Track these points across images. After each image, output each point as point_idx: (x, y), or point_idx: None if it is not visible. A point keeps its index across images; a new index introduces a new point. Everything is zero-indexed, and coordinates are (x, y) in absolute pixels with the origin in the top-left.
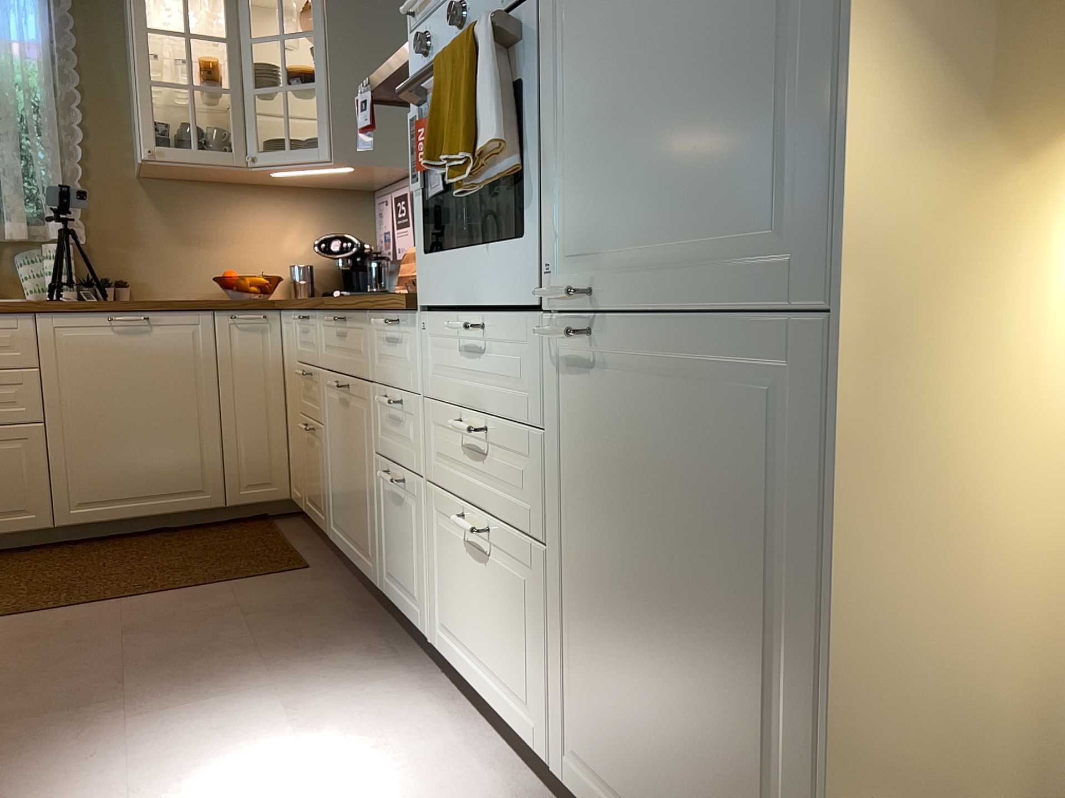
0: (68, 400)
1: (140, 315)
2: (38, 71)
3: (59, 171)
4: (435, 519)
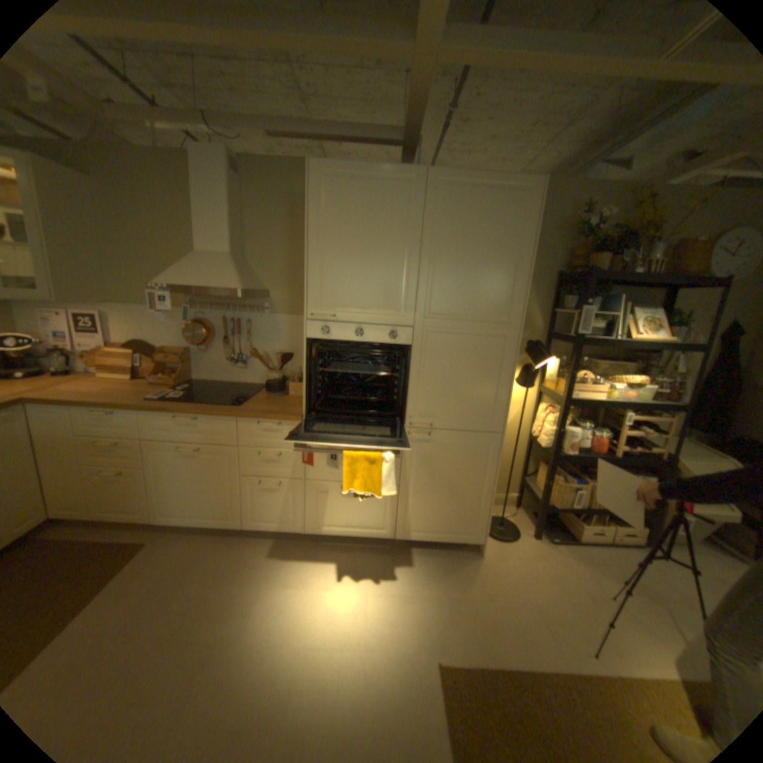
0: None
1: None
2: None
3: None
4: (312, 491)
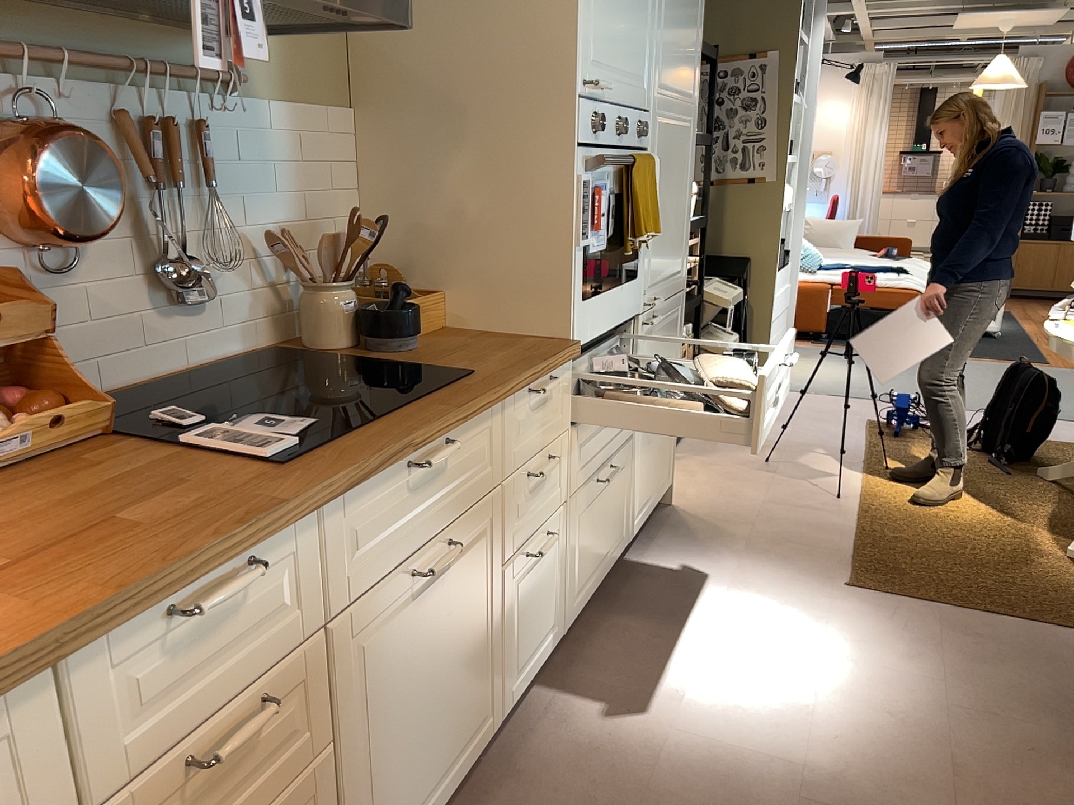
0: None
1: None
2: None
3: None
4: (574, 517)
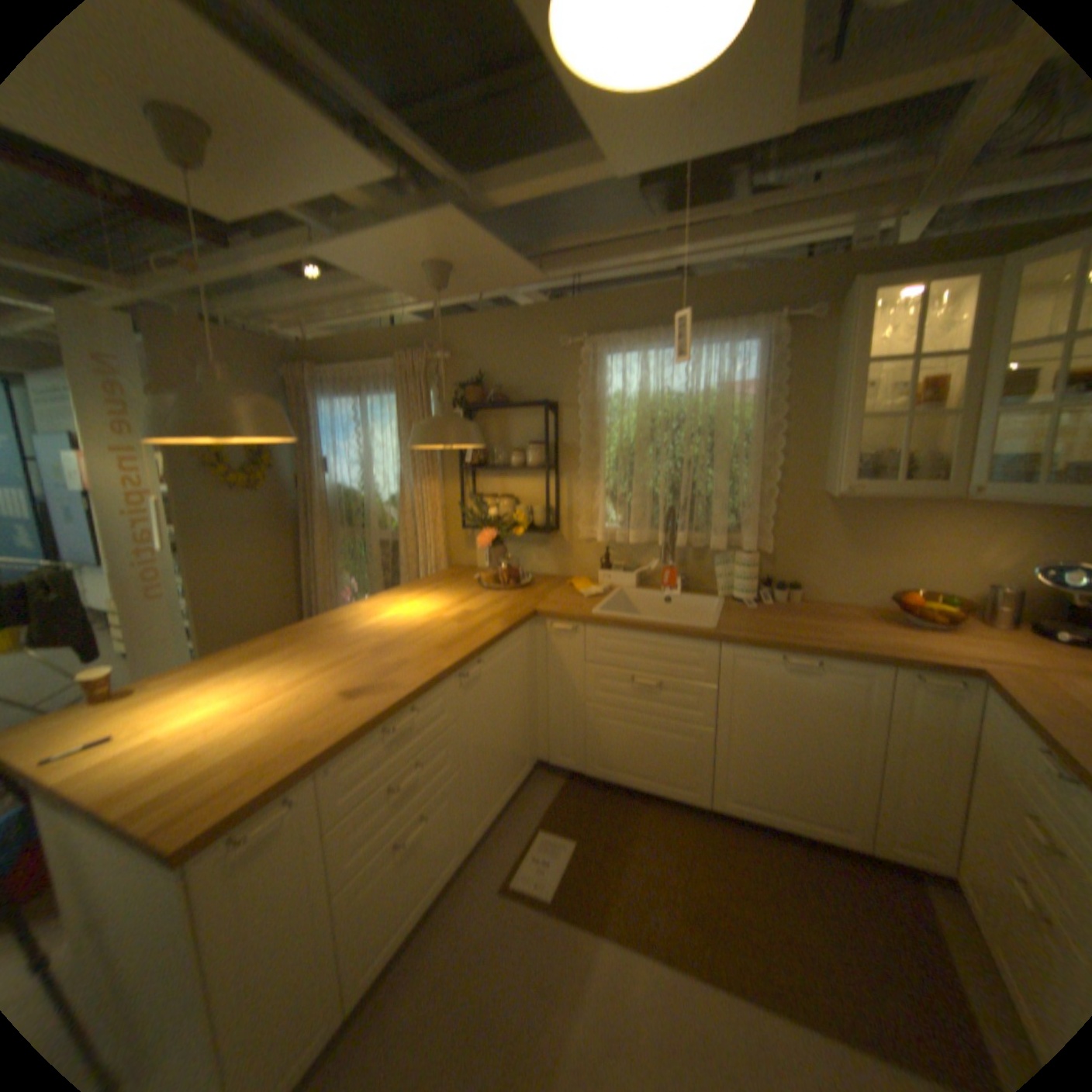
0: (737, 717)
1: (815, 660)
2: (753, 407)
3: (758, 493)
4: None
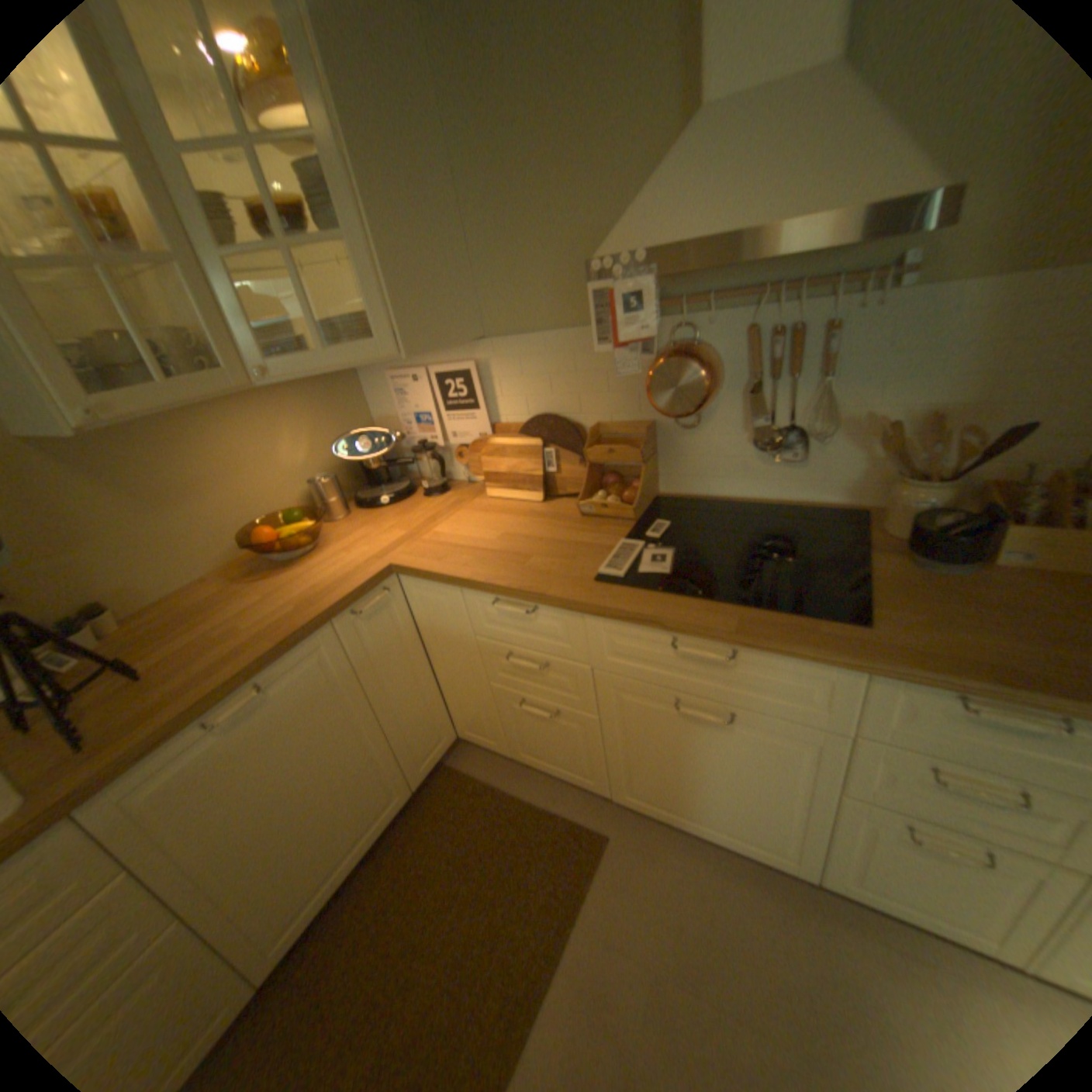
0: (198, 864)
1: (243, 690)
2: None
3: None
4: None
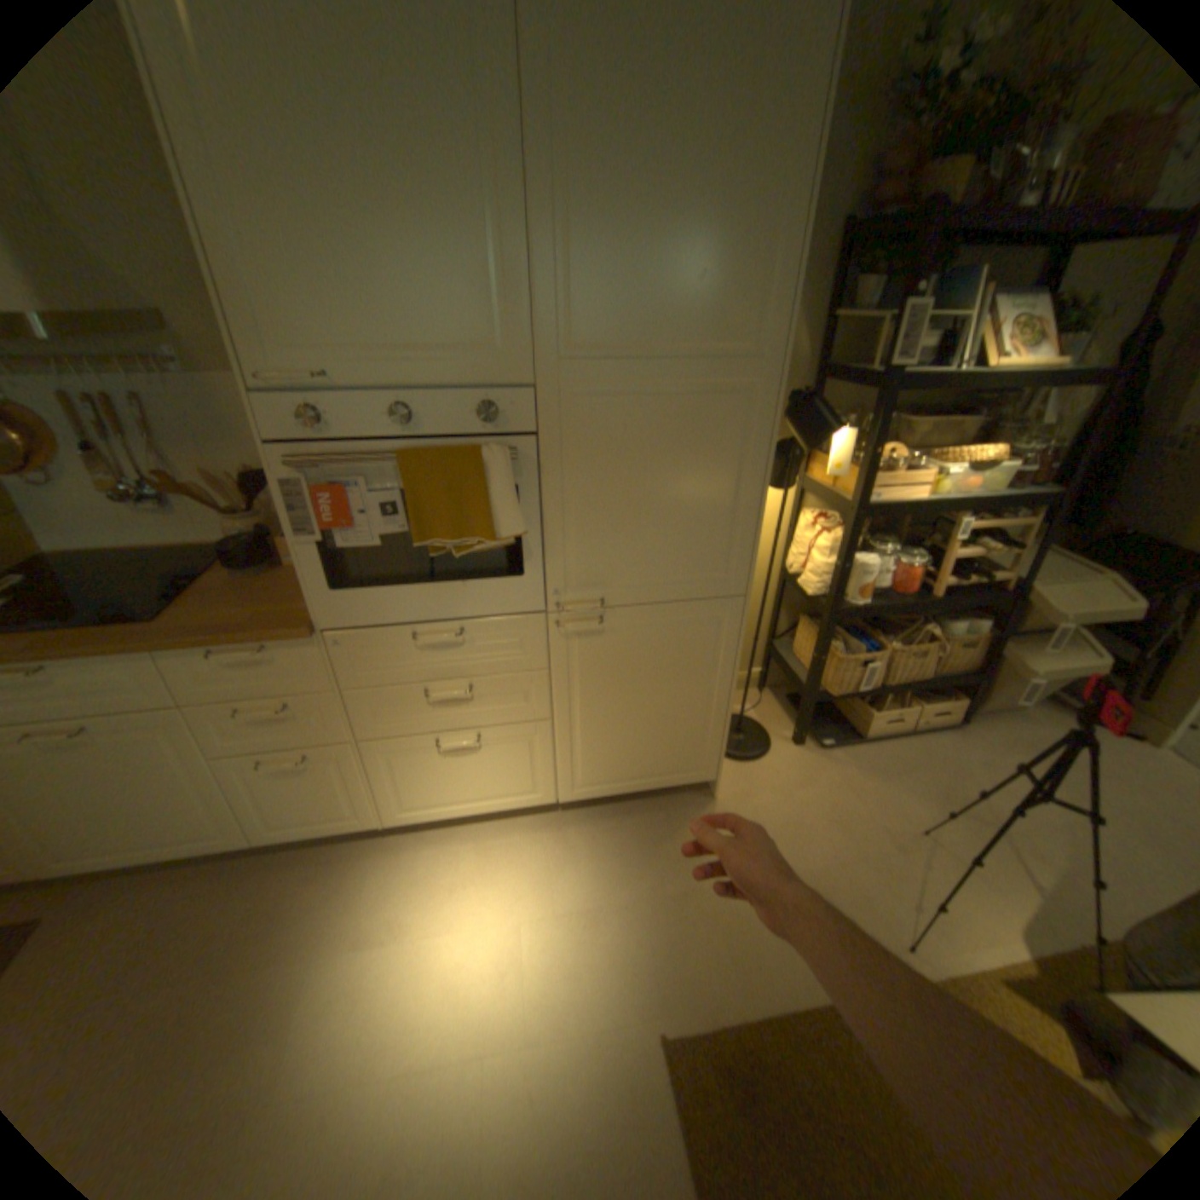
0: None
1: None
2: None
3: None
4: (377, 758)
